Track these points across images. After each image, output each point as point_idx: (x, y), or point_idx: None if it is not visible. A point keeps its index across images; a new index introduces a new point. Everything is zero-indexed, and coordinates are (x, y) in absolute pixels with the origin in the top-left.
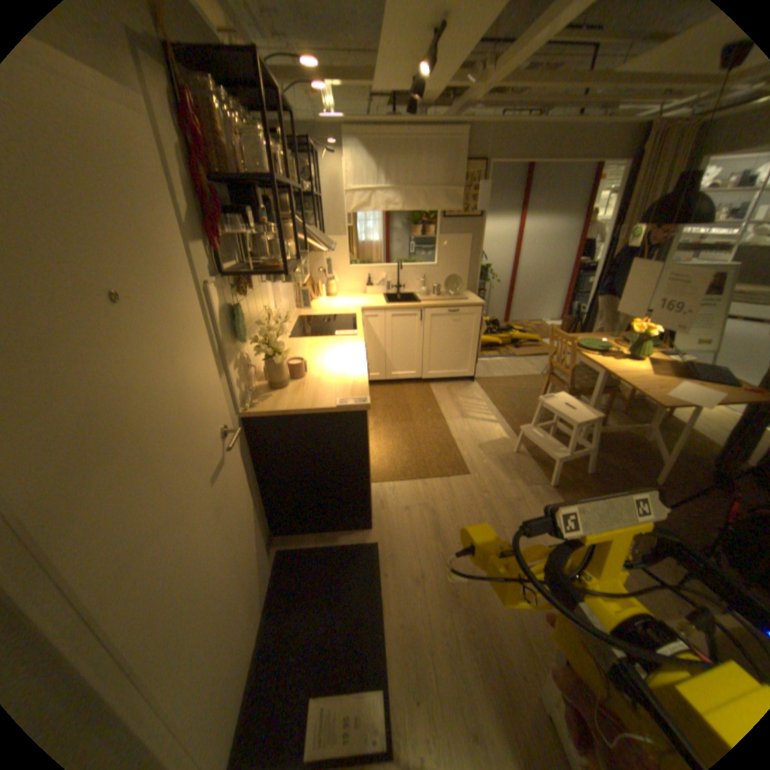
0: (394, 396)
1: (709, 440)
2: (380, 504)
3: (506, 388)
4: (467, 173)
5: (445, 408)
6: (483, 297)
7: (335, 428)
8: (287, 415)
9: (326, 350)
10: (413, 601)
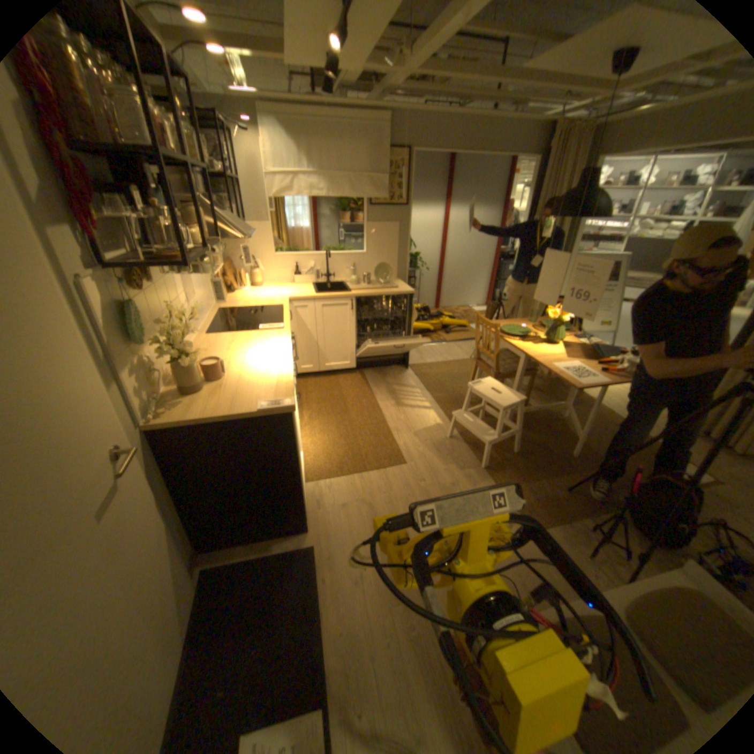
0: (330, 387)
1: (614, 411)
2: (317, 503)
3: (439, 373)
4: (393, 159)
5: (381, 397)
6: (415, 283)
7: (259, 433)
8: (202, 423)
9: (249, 345)
10: (353, 602)
